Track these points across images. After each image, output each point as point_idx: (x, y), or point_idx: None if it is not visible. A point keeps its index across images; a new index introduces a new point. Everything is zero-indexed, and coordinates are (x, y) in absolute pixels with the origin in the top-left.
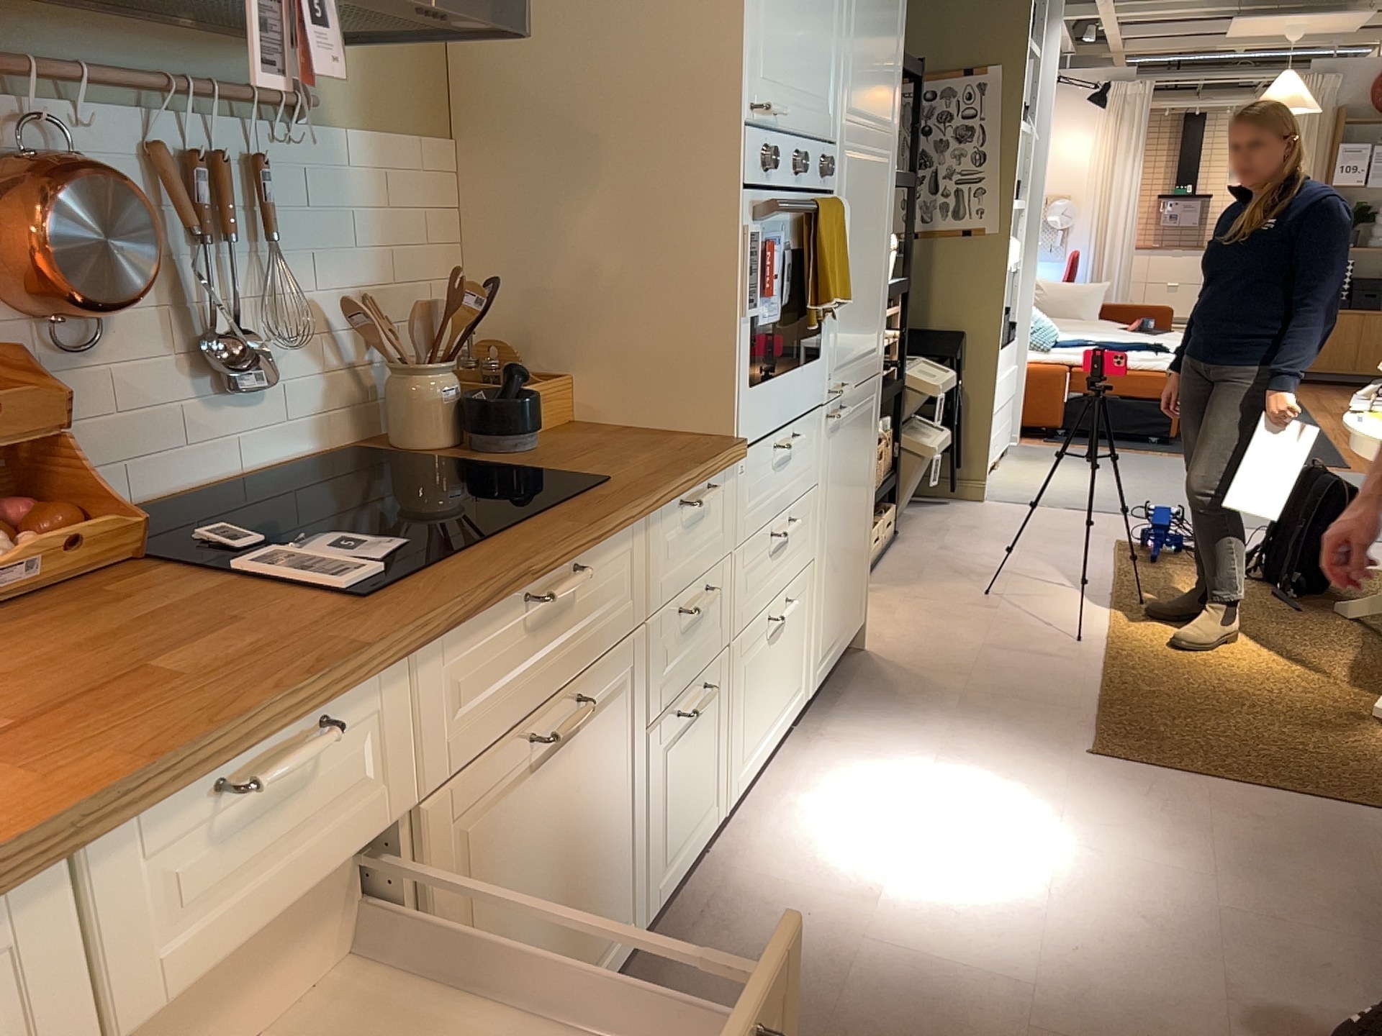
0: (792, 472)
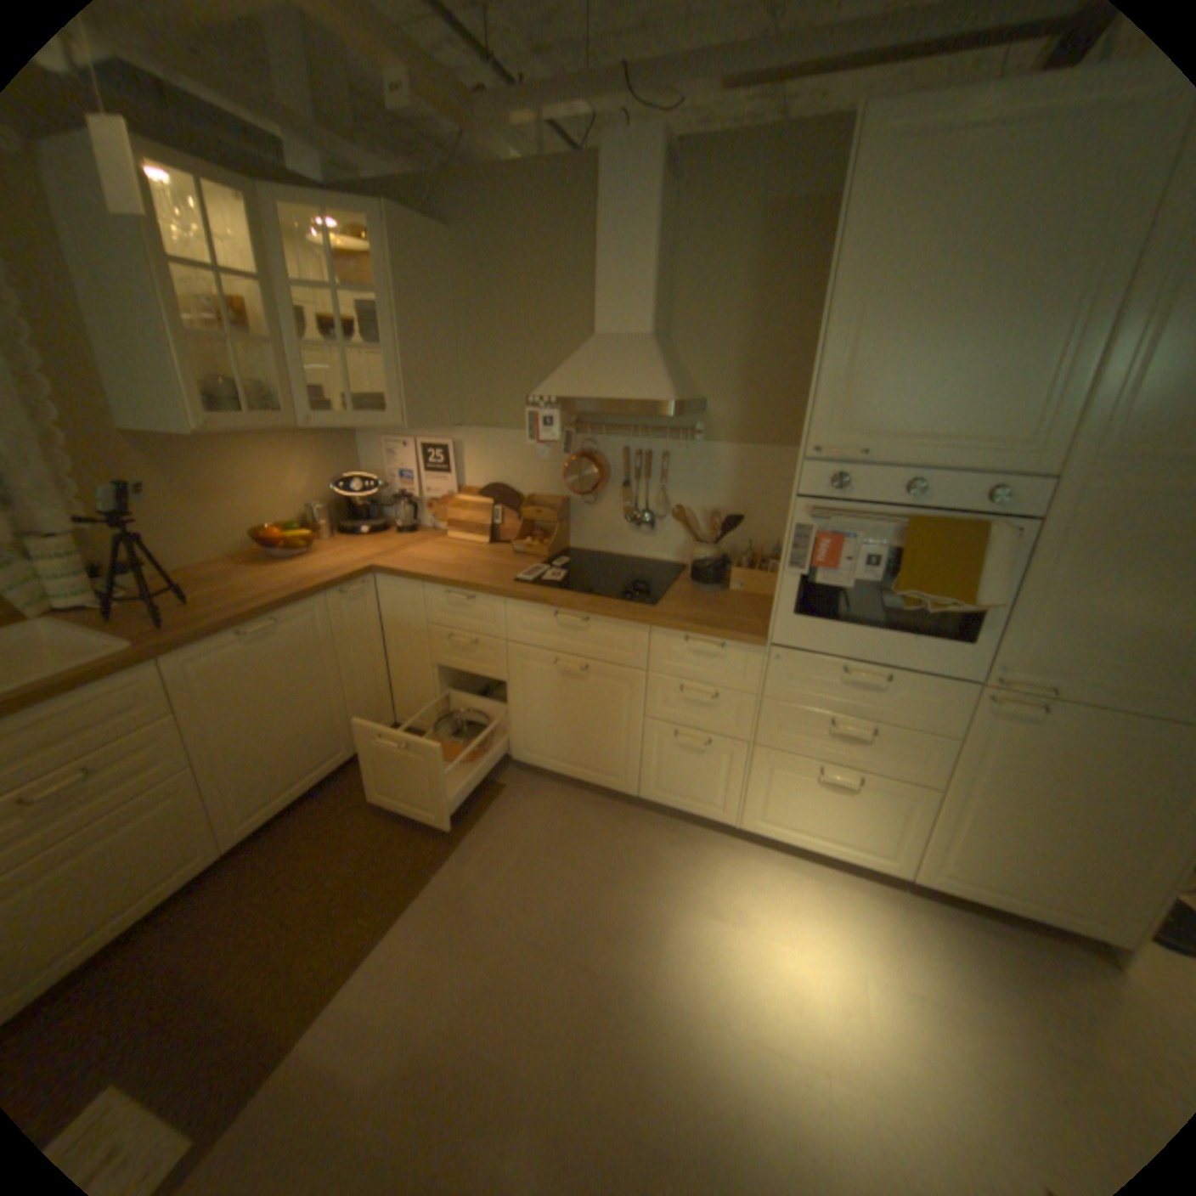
0: (883, 701)
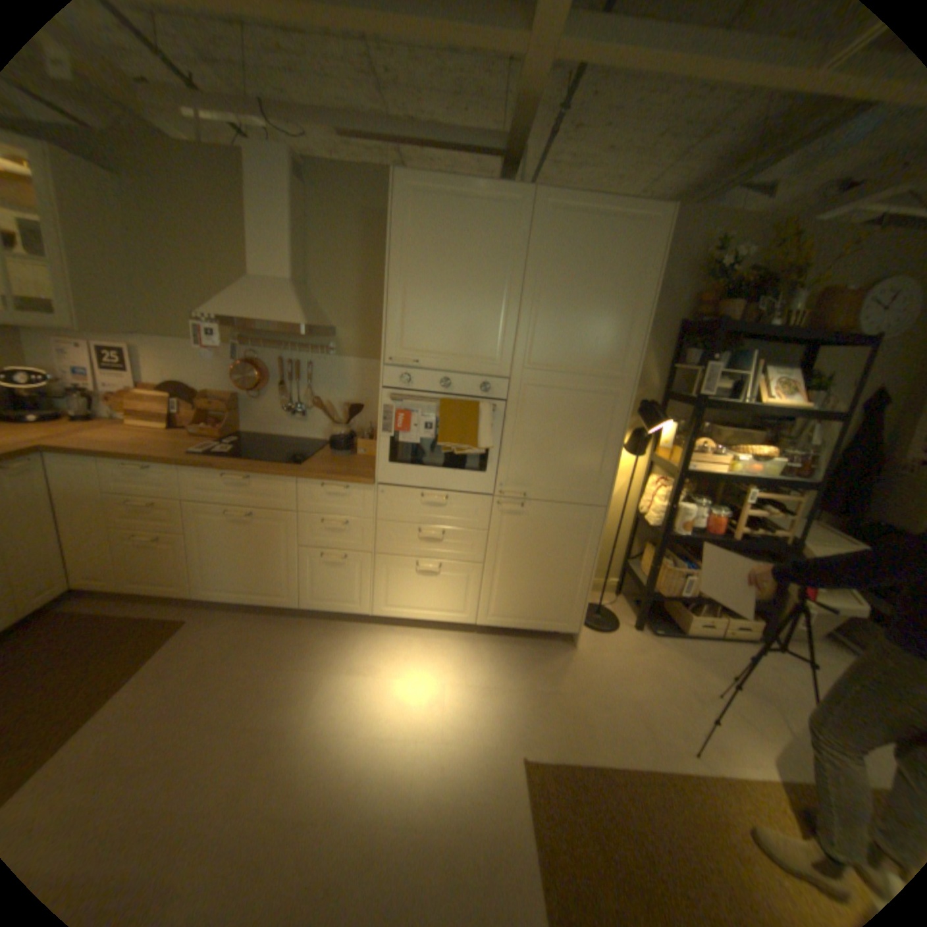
0: (444, 513)
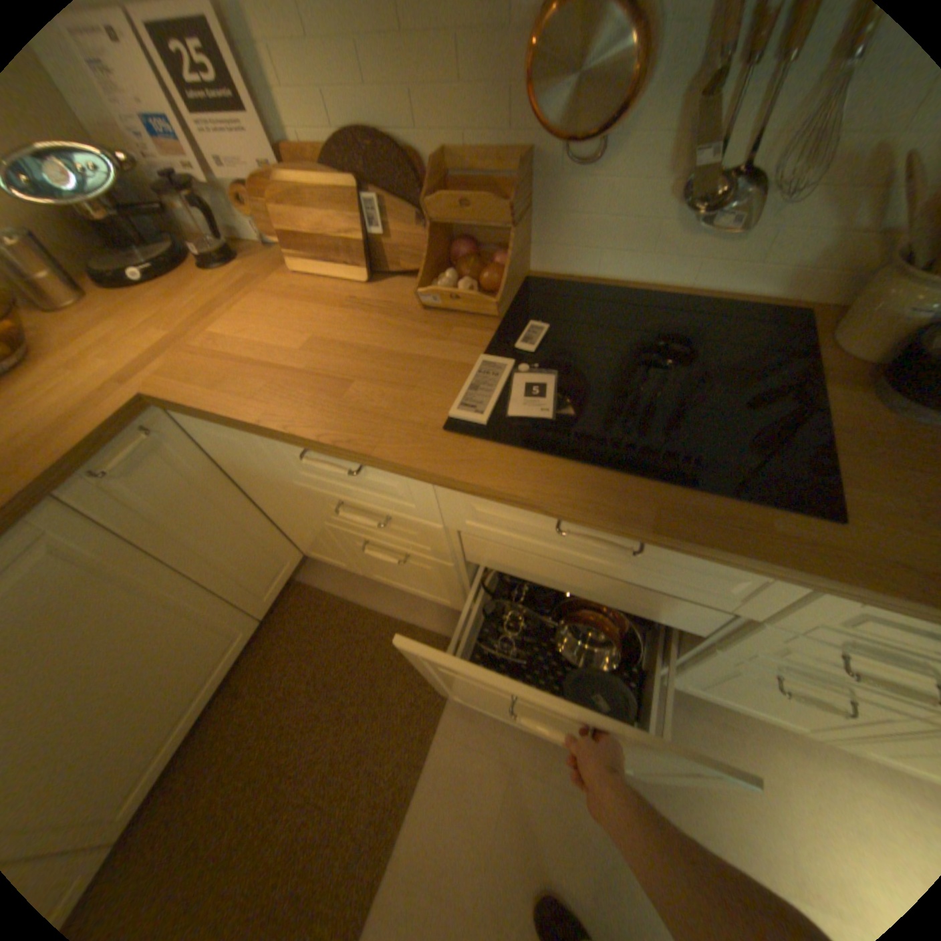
0: None
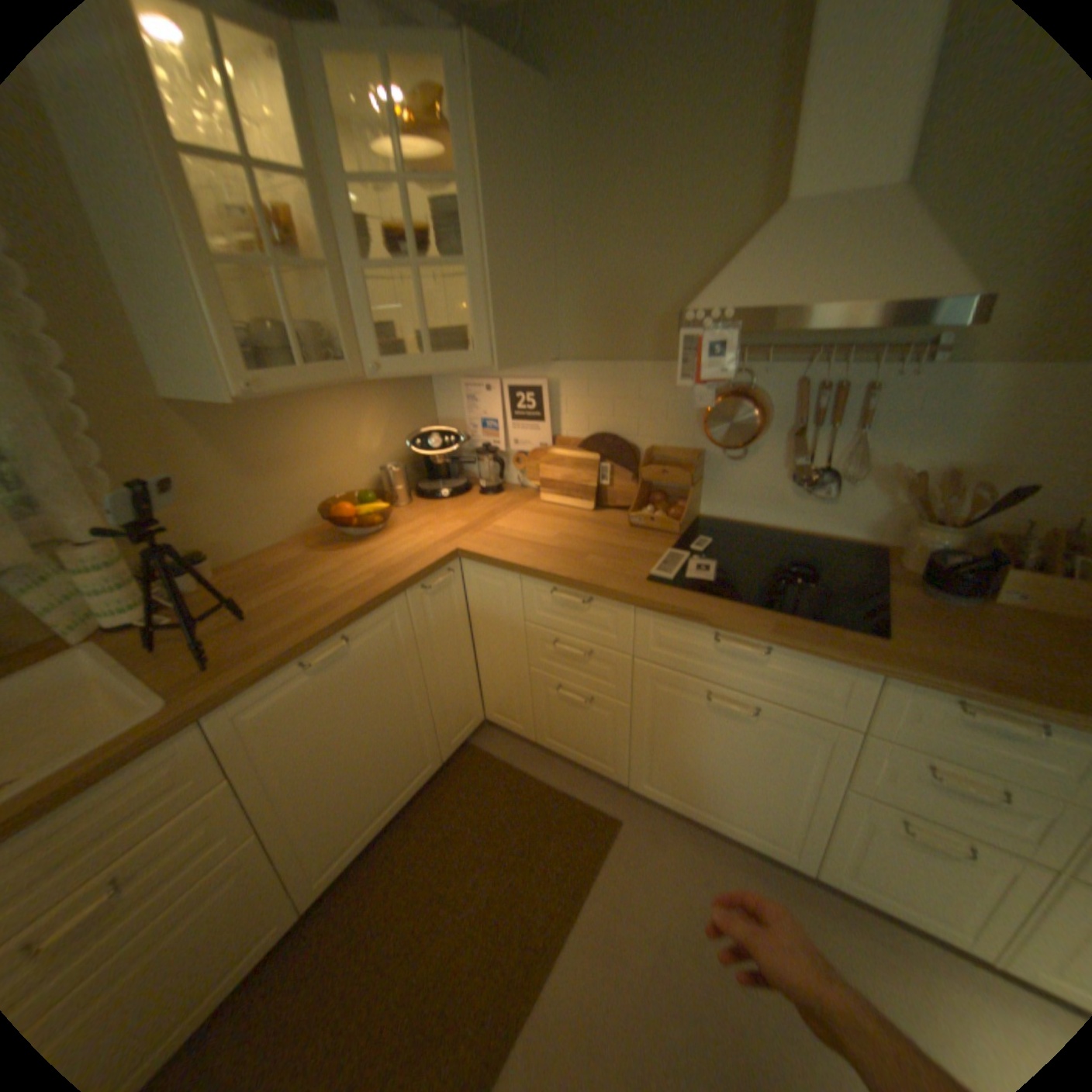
0: None
